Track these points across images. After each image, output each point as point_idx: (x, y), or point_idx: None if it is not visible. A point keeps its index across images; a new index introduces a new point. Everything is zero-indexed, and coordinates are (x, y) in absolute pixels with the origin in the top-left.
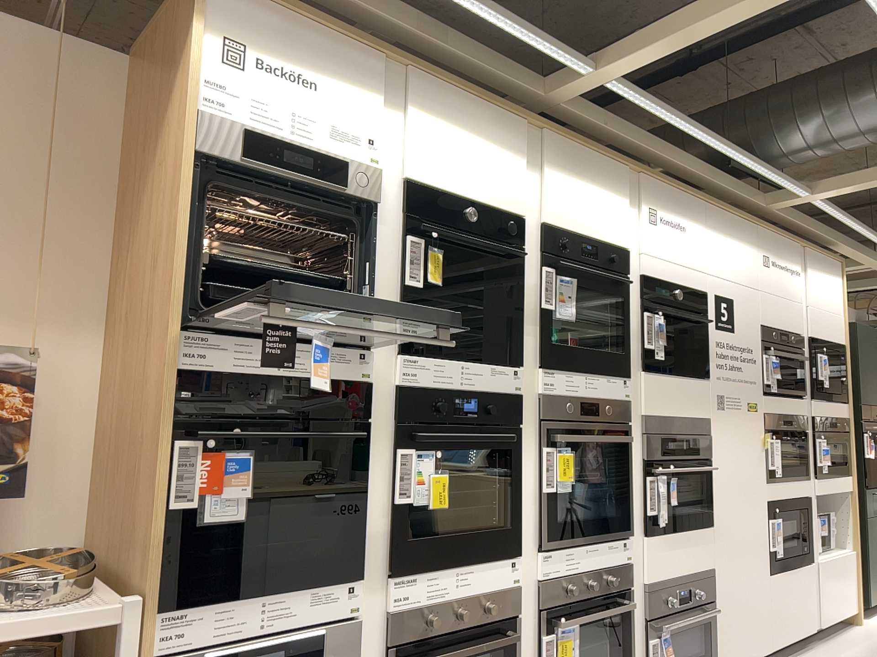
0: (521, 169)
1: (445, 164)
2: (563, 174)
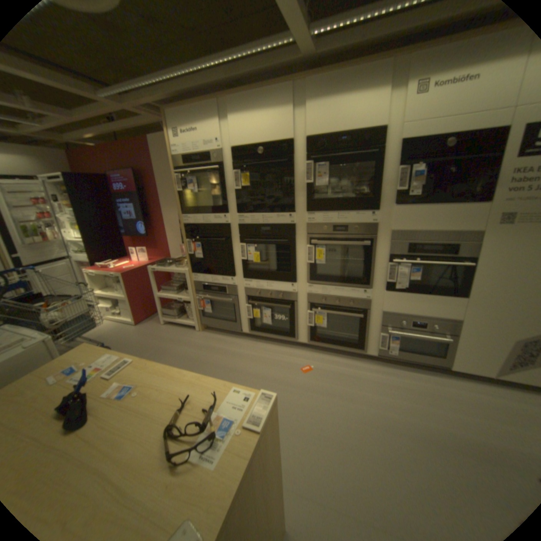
0: (290, 110)
1: (245, 132)
2: (325, 95)
